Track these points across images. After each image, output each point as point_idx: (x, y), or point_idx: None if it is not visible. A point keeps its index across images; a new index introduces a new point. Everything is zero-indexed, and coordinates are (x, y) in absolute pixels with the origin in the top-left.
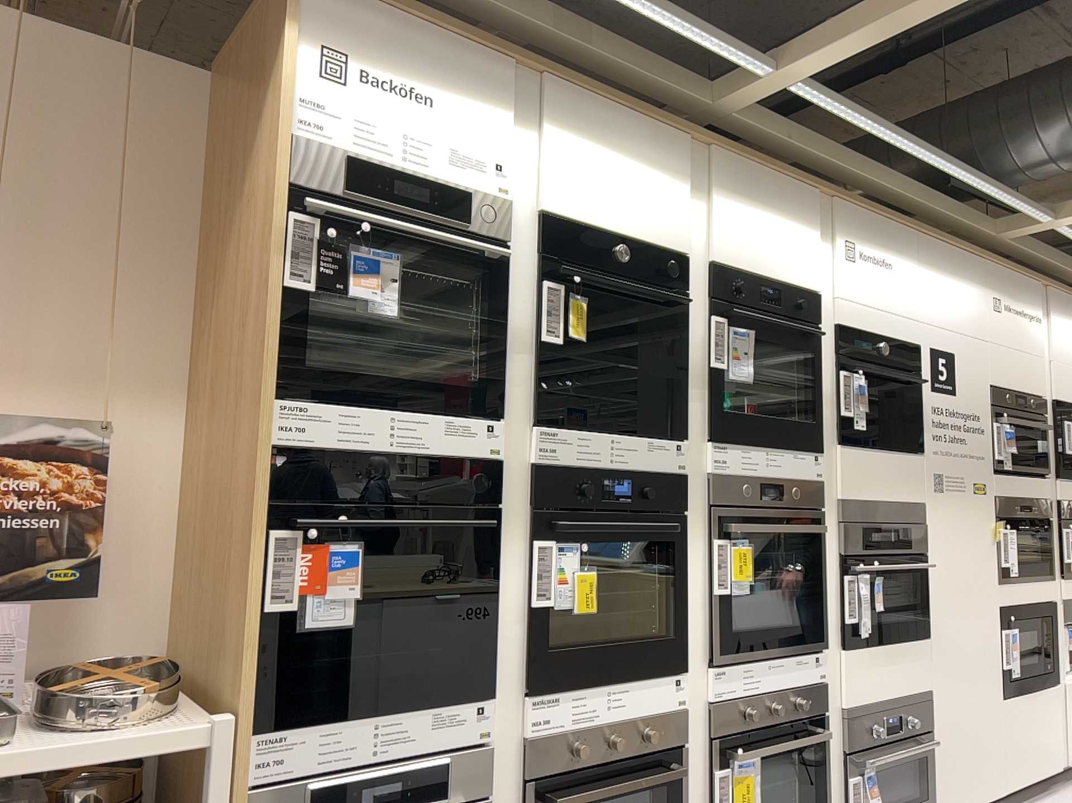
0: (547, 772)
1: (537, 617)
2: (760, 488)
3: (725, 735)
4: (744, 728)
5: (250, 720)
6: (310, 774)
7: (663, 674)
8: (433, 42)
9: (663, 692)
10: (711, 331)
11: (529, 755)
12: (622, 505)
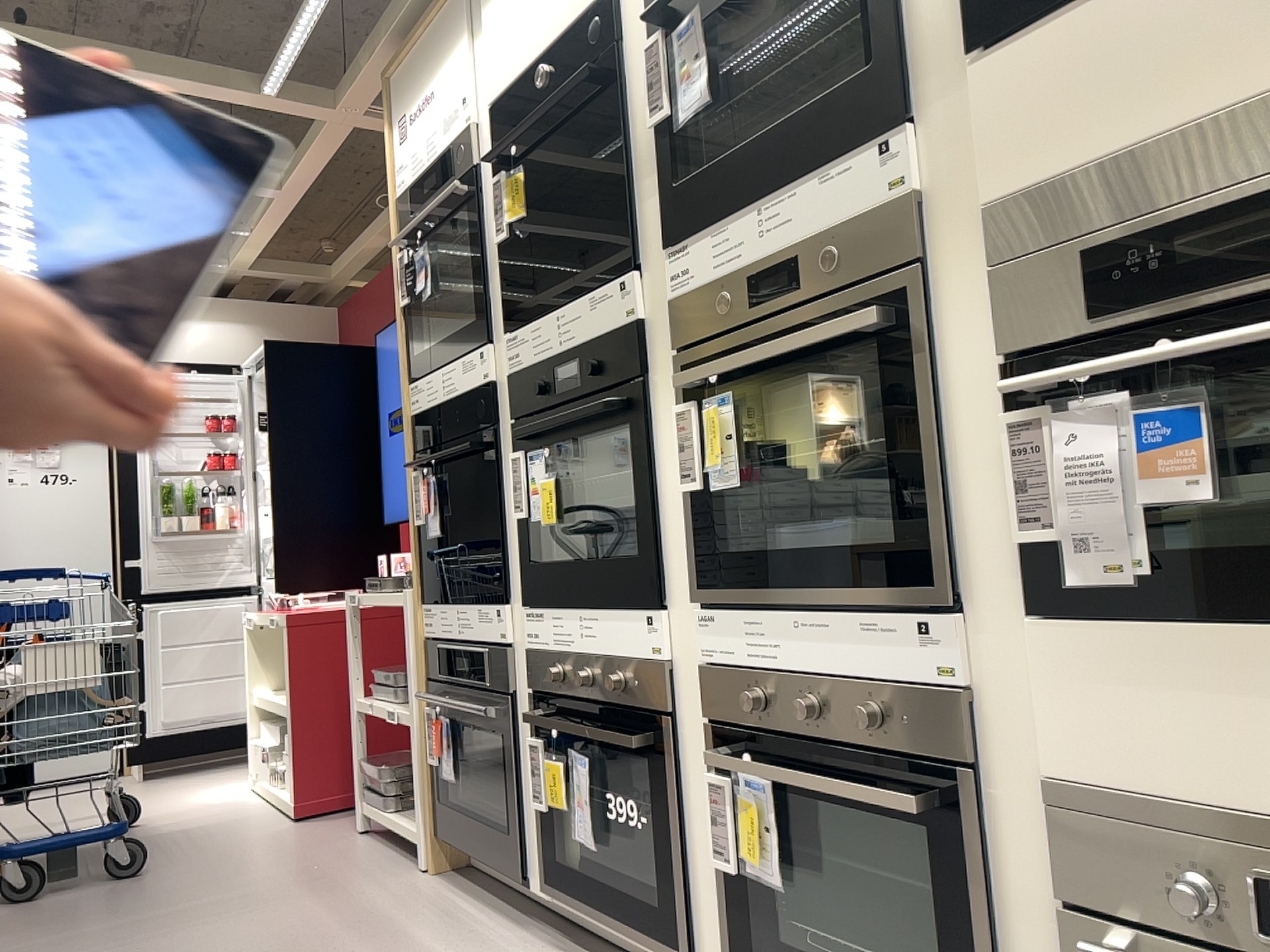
0: (541, 689)
1: (520, 528)
2: (748, 286)
3: (729, 726)
4: (759, 726)
5: (427, 596)
6: (440, 638)
7: (632, 607)
8: (427, 42)
9: (633, 631)
10: (646, 72)
11: (527, 666)
12: (570, 391)
